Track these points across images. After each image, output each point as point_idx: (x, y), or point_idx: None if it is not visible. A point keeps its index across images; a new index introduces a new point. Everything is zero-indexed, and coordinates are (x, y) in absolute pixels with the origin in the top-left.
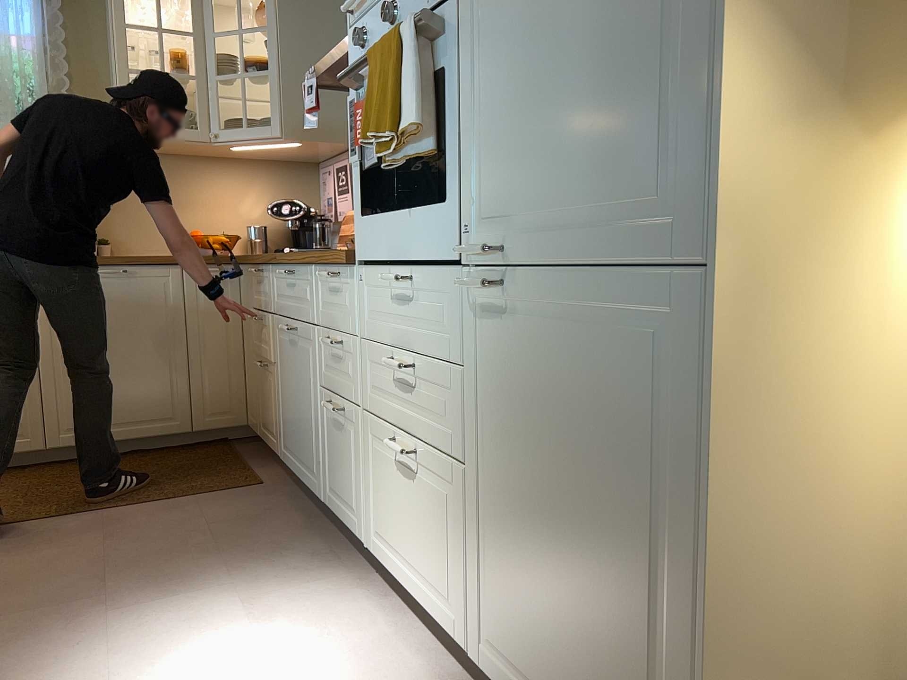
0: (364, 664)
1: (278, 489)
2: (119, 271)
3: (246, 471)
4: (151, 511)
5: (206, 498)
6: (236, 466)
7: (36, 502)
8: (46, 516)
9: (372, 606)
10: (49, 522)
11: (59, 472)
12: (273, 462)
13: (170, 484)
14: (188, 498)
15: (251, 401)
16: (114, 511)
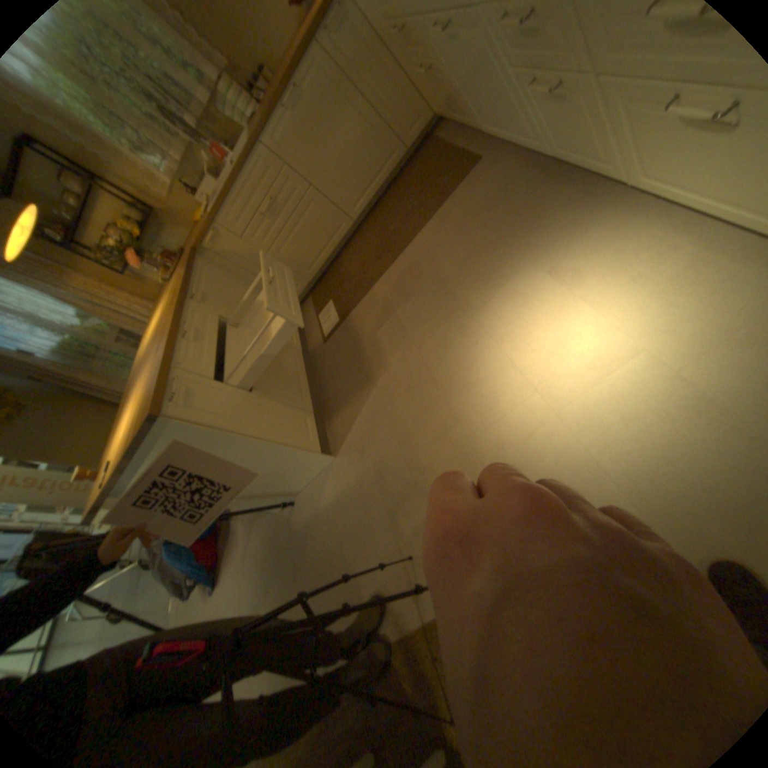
0: (686, 282)
1: (496, 153)
2: (292, 87)
3: (462, 152)
4: (435, 225)
5: (456, 194)
6: (452, 152)
7: (378, 253)
8: (390, 260)
9: (656, 223)
10: (394, 262)
11: (370, 226)
12: (473, 129)
13: (428, 196)
14: (446, 200)
15: (426, 92)
16: (416, 236)
